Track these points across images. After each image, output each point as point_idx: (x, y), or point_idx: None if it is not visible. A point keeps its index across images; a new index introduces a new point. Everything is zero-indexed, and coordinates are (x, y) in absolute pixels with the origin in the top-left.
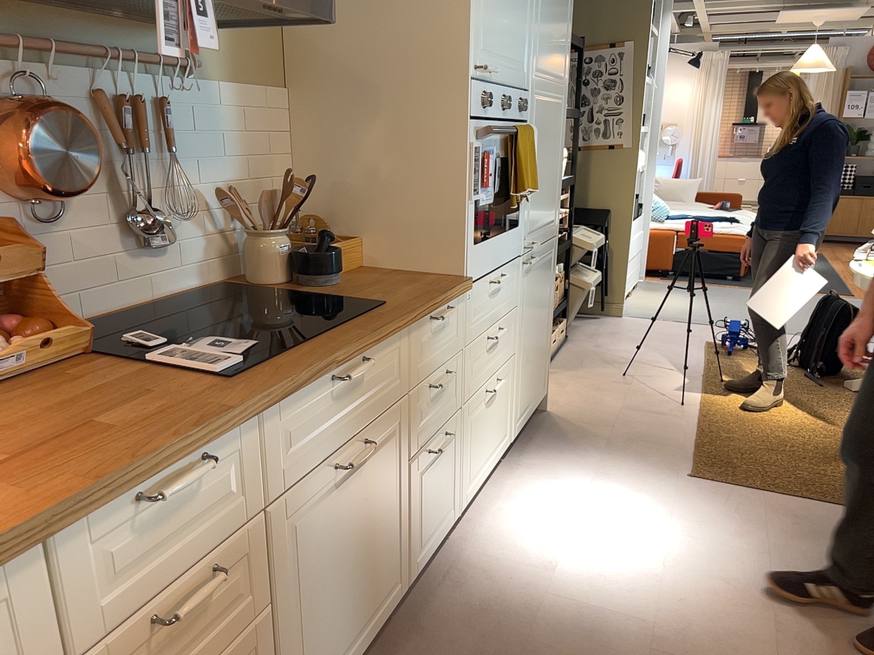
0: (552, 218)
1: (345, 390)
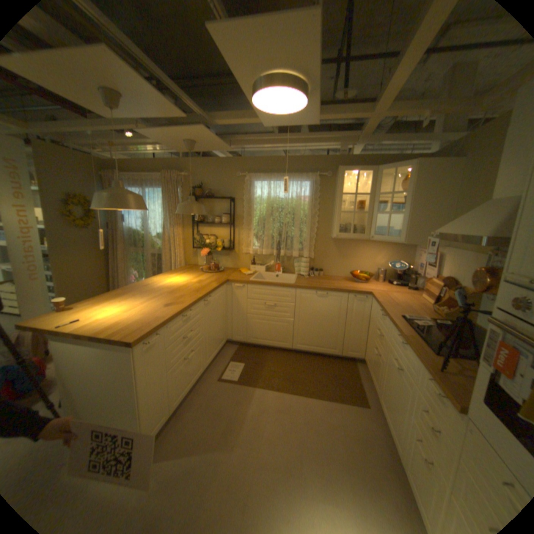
0: None
1: (403, 345)
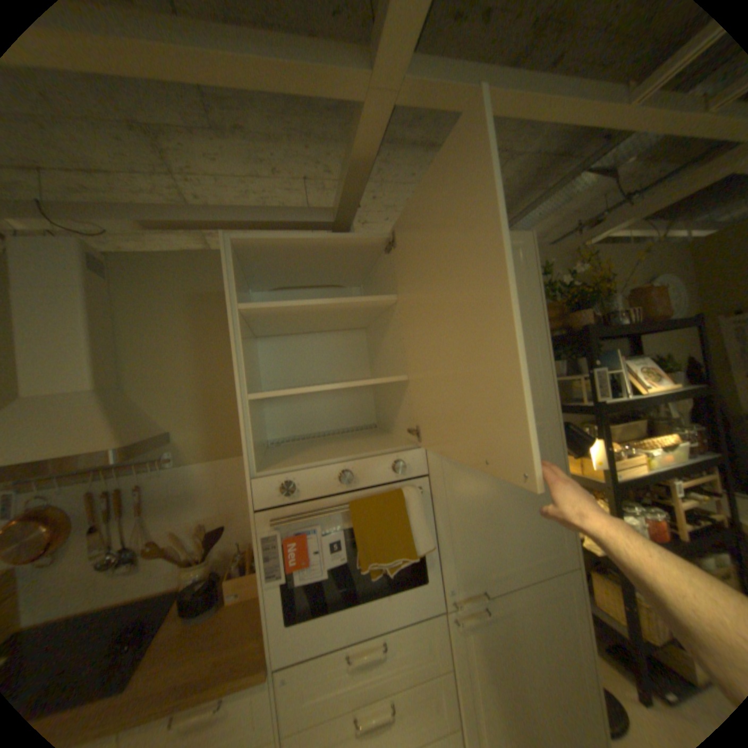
0: (548, 555)
1: None
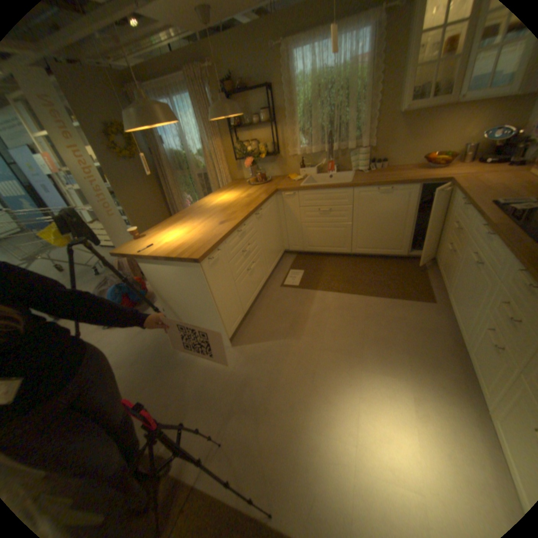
0: None
1: (488, 236)
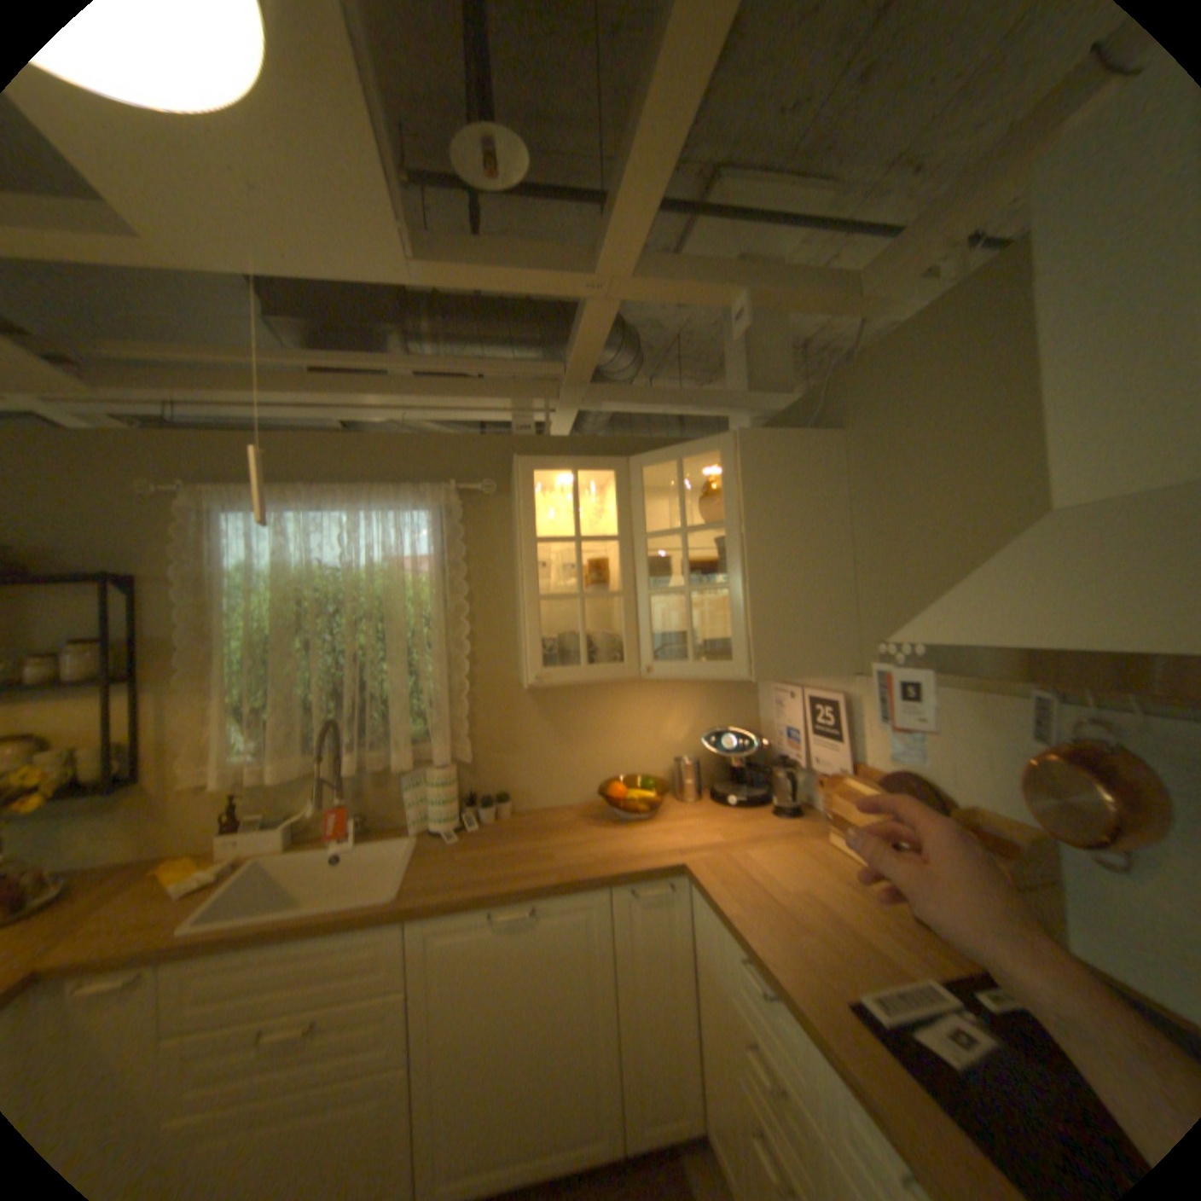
0: None
1: None
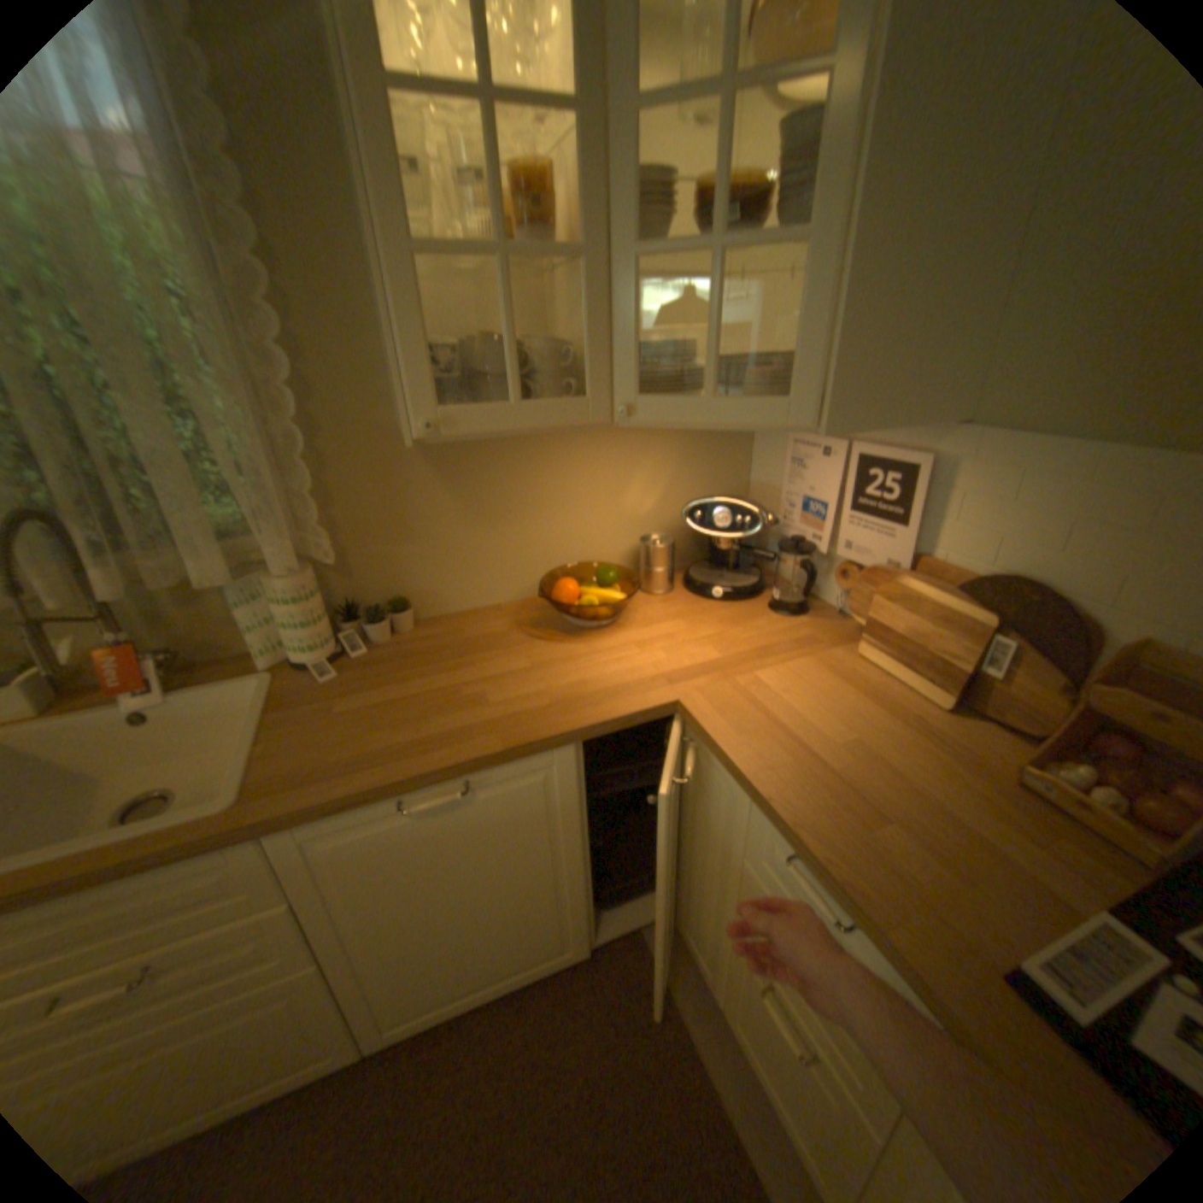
0: None
1: None
